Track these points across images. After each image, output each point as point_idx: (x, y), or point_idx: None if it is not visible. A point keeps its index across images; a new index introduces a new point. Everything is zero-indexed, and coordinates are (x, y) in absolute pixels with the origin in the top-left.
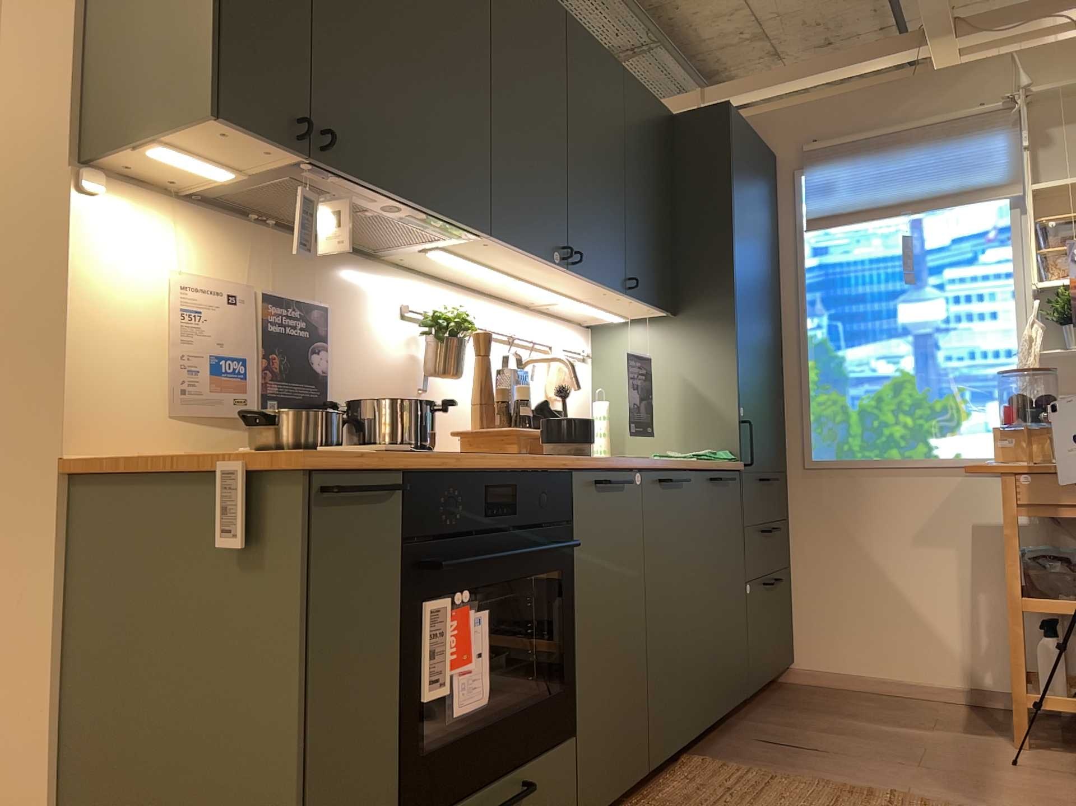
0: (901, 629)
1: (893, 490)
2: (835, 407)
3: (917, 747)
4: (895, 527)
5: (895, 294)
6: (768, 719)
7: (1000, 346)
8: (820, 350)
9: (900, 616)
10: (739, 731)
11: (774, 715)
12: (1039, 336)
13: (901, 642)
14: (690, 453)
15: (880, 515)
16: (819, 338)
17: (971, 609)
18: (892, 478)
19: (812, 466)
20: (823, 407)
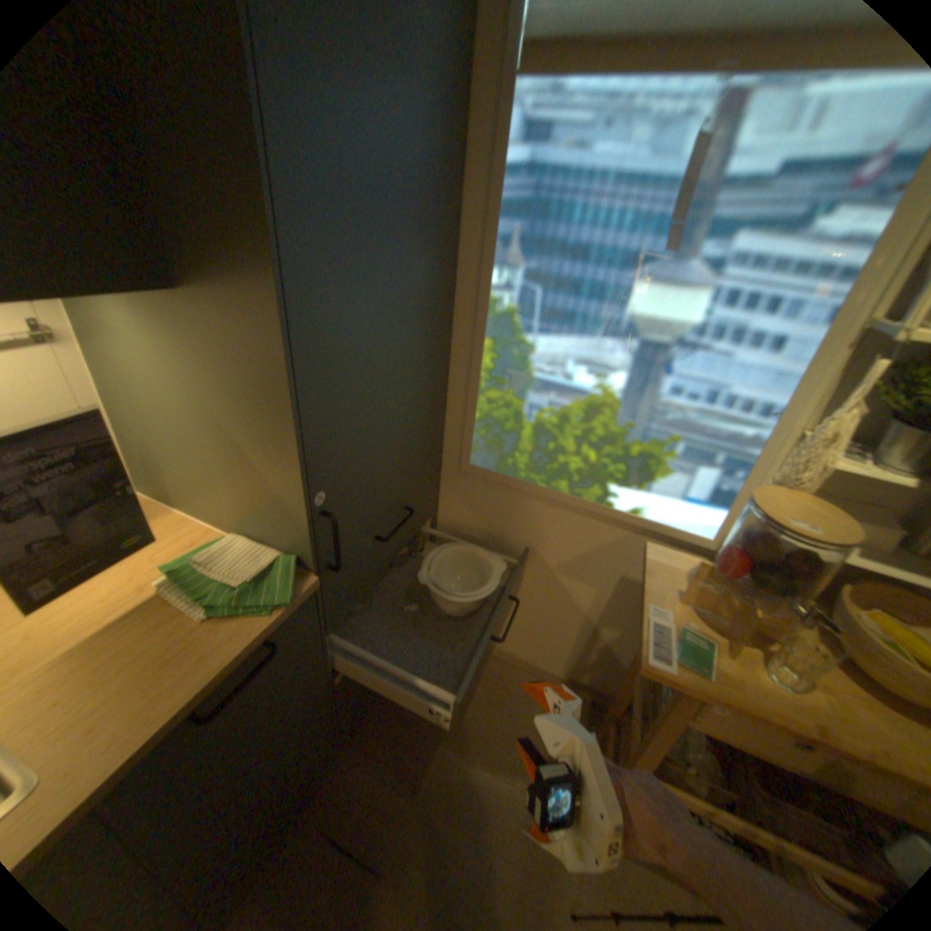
0: (523, 626)
1: (550, 520)
2: (508, 411)
3: (488, 848)
4: (541, 553)
5: (640, 260)
6: (364, 749)
7: (764, 397)
8: (504, 325)
9: (525, 618)
10: (316, 804)
11: (374, 737)
12: (852, 432)
13: (520, 634)
14: (245, 536)
15: (530, 538)
16: (507, 306)
17: (591, 636)
18: (553, 509)
19: (469, 471)
20: (492, 407)
